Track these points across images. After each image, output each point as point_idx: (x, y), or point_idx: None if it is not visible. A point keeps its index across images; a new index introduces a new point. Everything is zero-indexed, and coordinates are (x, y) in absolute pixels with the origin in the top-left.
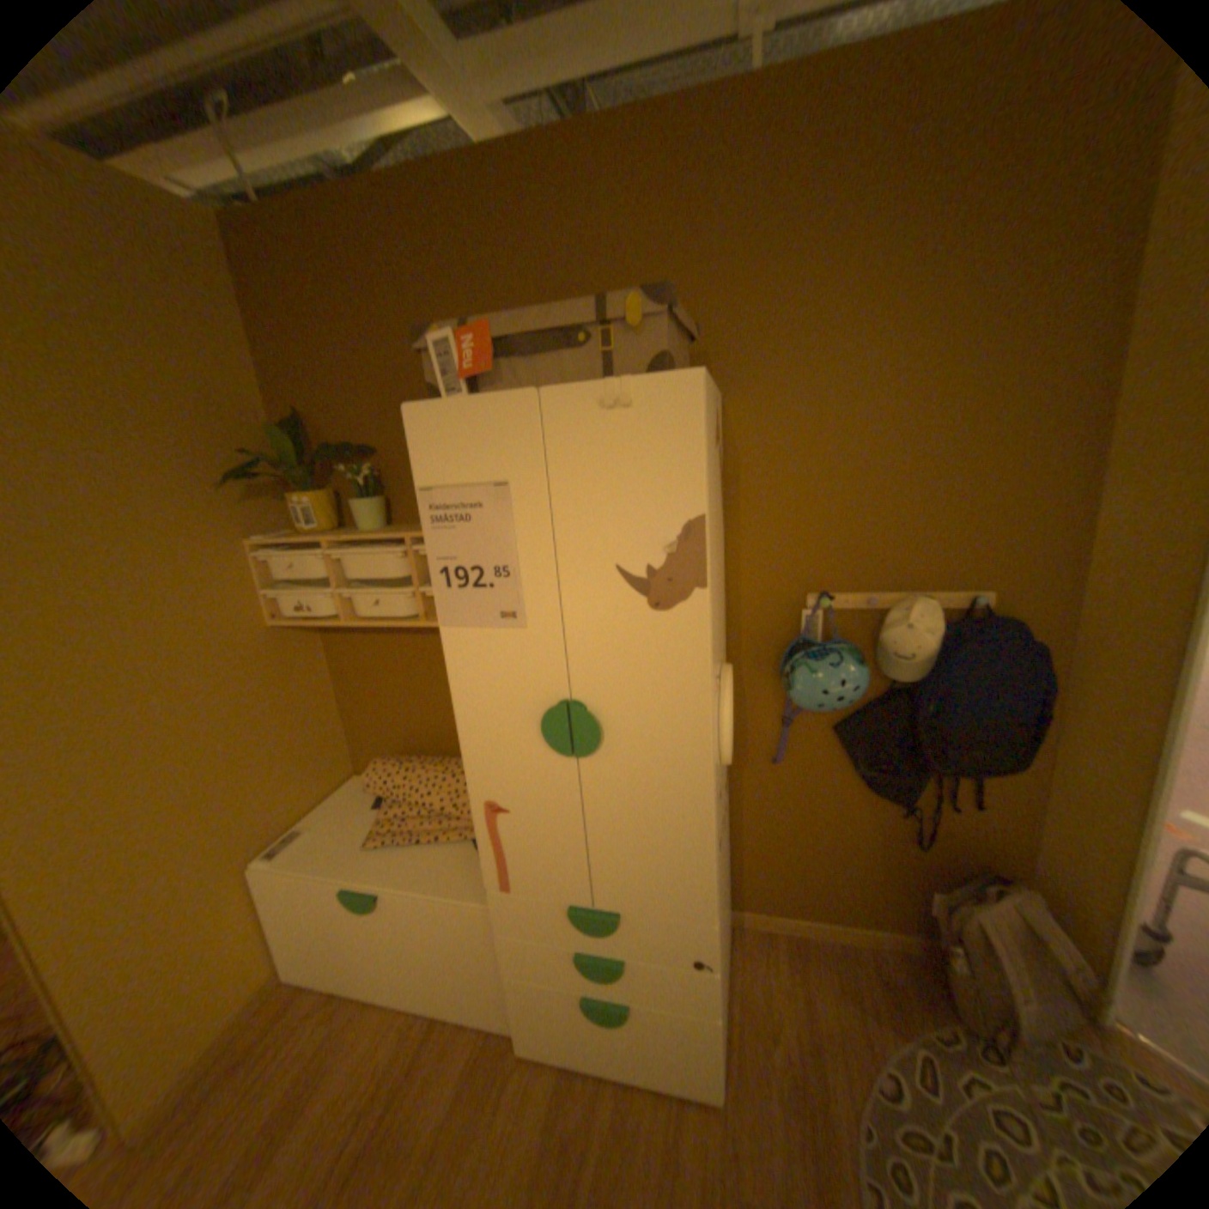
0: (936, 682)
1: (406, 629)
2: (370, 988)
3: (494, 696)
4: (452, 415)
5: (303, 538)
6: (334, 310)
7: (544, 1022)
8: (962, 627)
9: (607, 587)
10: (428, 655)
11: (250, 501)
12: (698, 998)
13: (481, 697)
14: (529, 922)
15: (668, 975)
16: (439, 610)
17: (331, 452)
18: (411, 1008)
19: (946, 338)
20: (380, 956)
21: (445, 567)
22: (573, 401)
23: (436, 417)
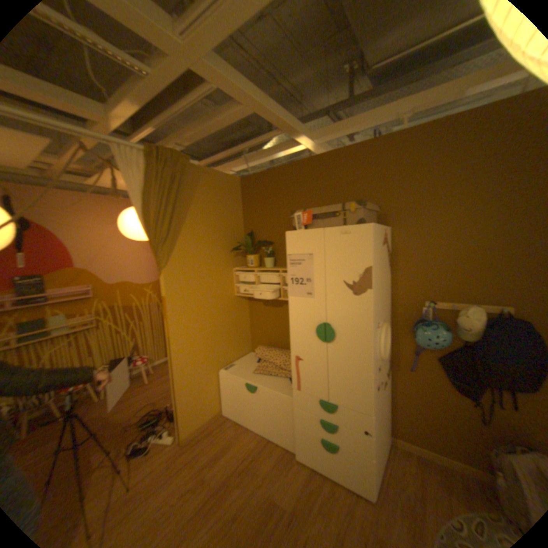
0: (482, 342)
1: (275, 301)
2: (249, 423)
3: (301, 319)
4: (298, 235)
5: (249, 269)
6: (267, 202)
7: (307, 447)
8: (495, 320)
9: (339, 287)
10: (281, 311)
11: (236, 257)
12: (365, 448)
13: (298, 319)
14: (305, 404)
15: (354, 435)
16: (288, 291)
17: (260, 243)
18: (261, 434)
19: (481, 208)
20: (254, 411)
21: (291, 278)
22: (333, 232)
23: (294, 235)
